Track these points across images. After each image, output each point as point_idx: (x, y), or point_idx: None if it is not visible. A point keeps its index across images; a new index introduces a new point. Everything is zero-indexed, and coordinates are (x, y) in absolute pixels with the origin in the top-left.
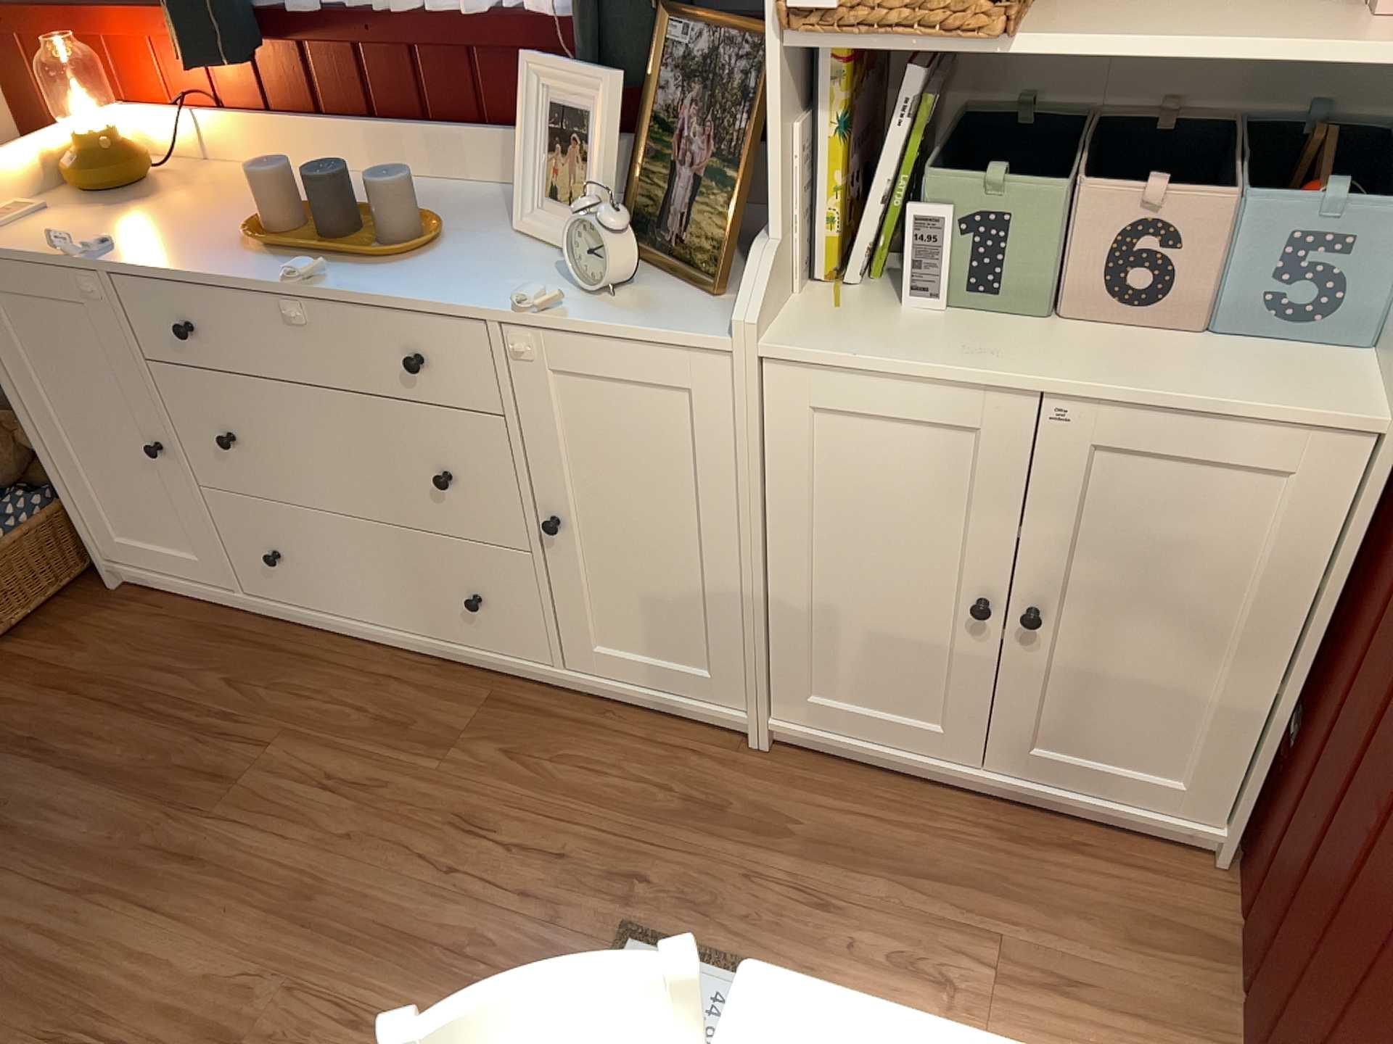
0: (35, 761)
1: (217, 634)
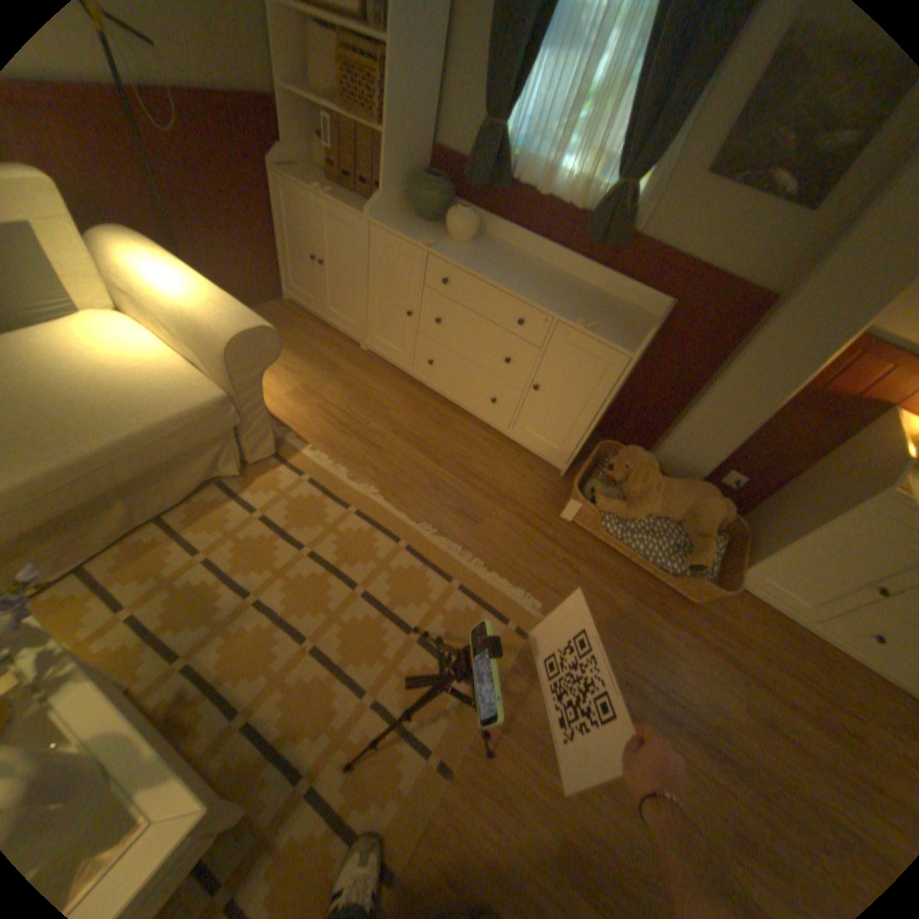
0: (768, 695)
1: (792, 635)
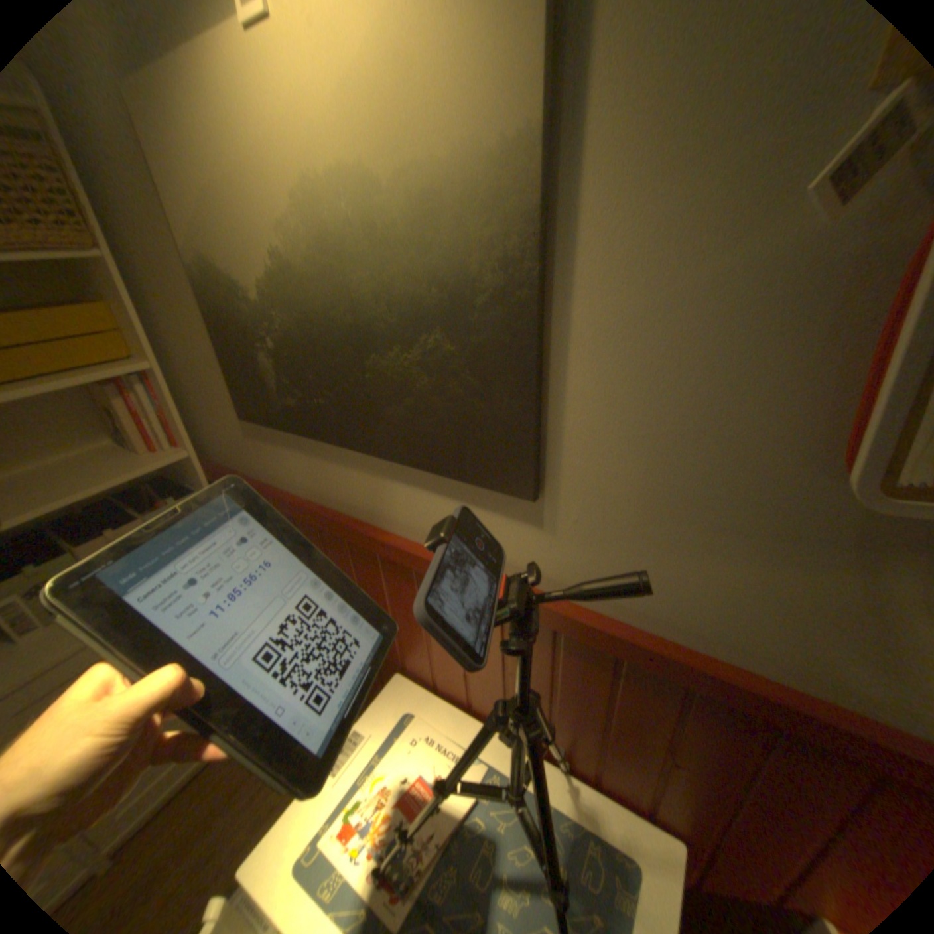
0: None
1: None
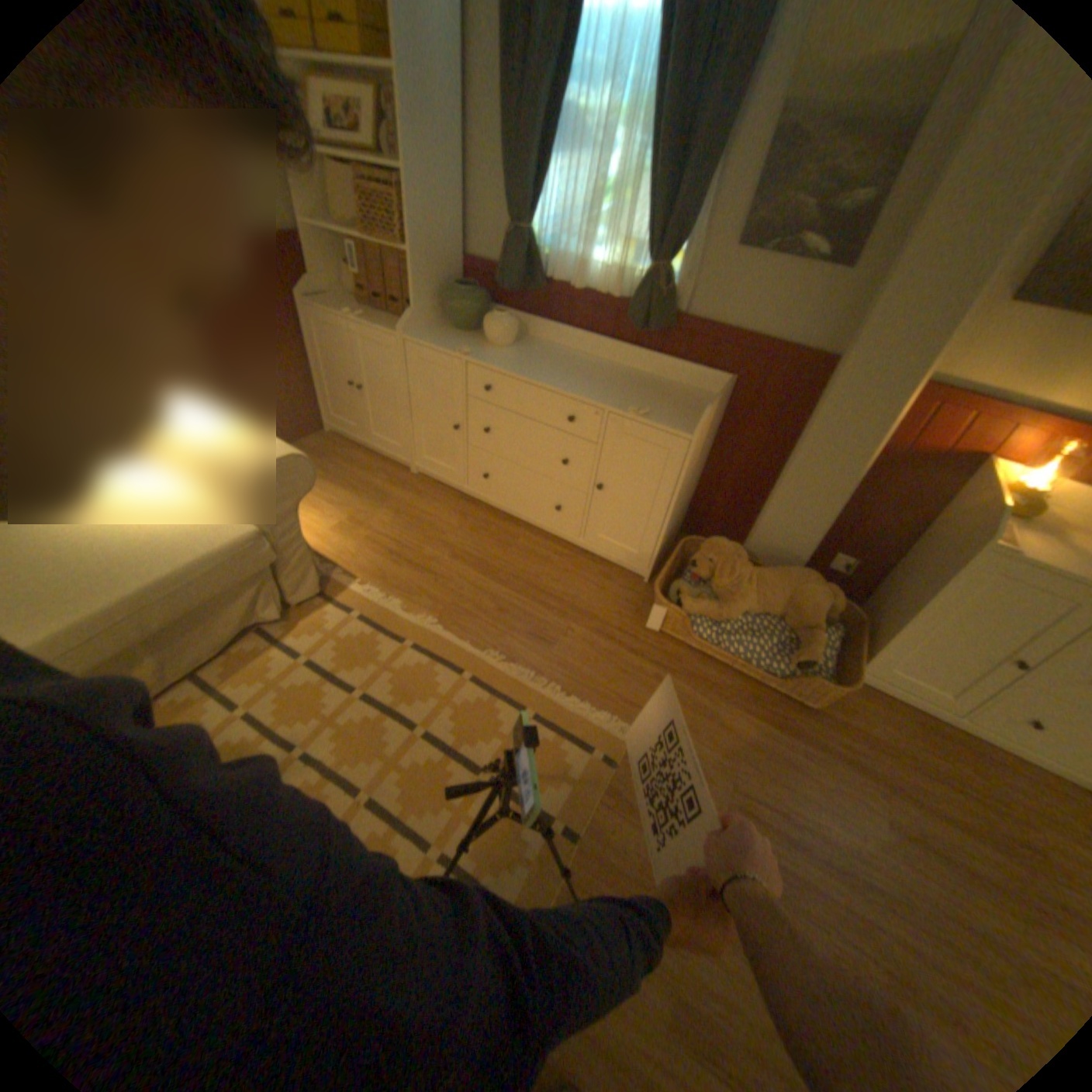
0: (914, 808)
1: (937, 735)
